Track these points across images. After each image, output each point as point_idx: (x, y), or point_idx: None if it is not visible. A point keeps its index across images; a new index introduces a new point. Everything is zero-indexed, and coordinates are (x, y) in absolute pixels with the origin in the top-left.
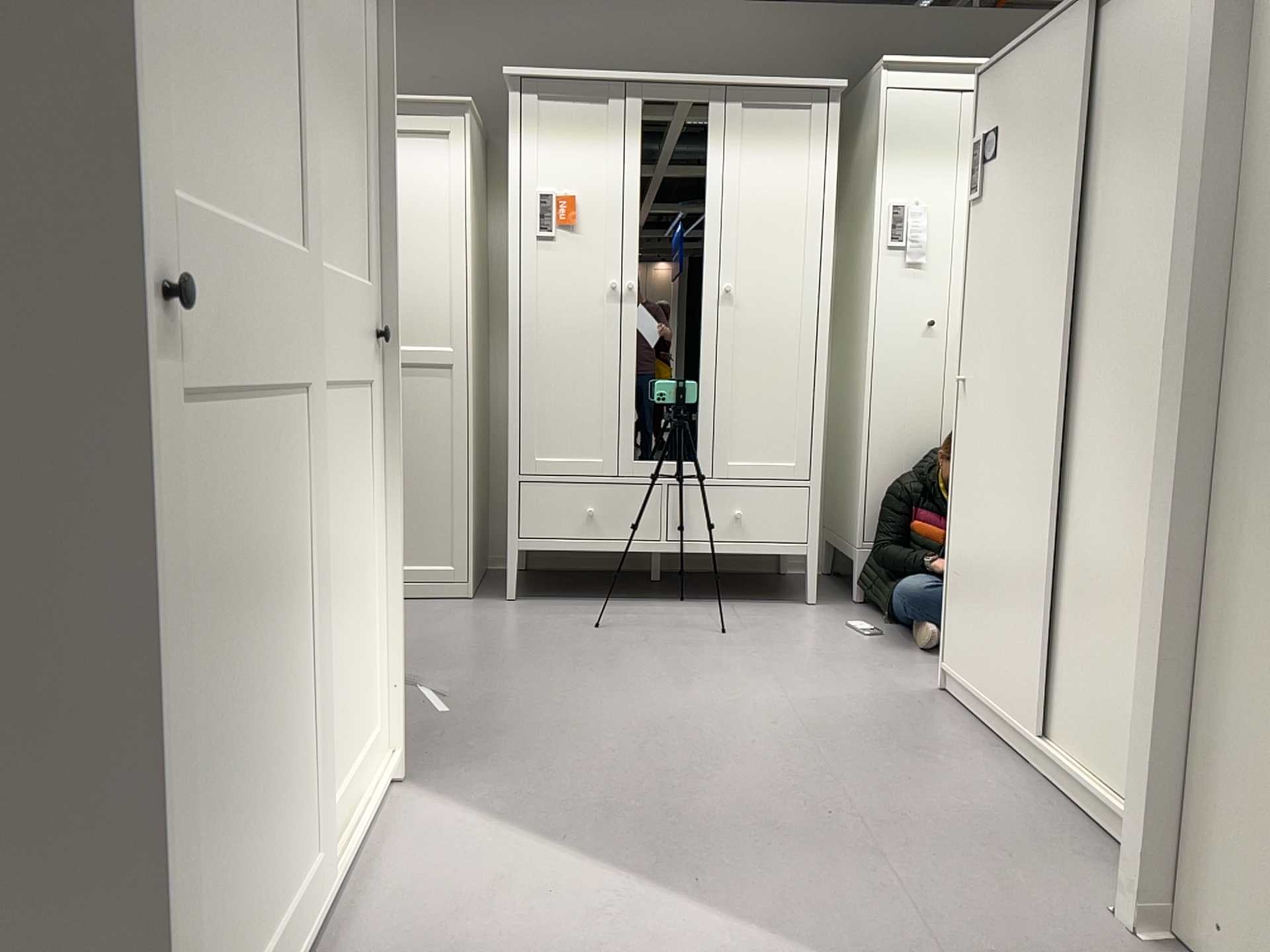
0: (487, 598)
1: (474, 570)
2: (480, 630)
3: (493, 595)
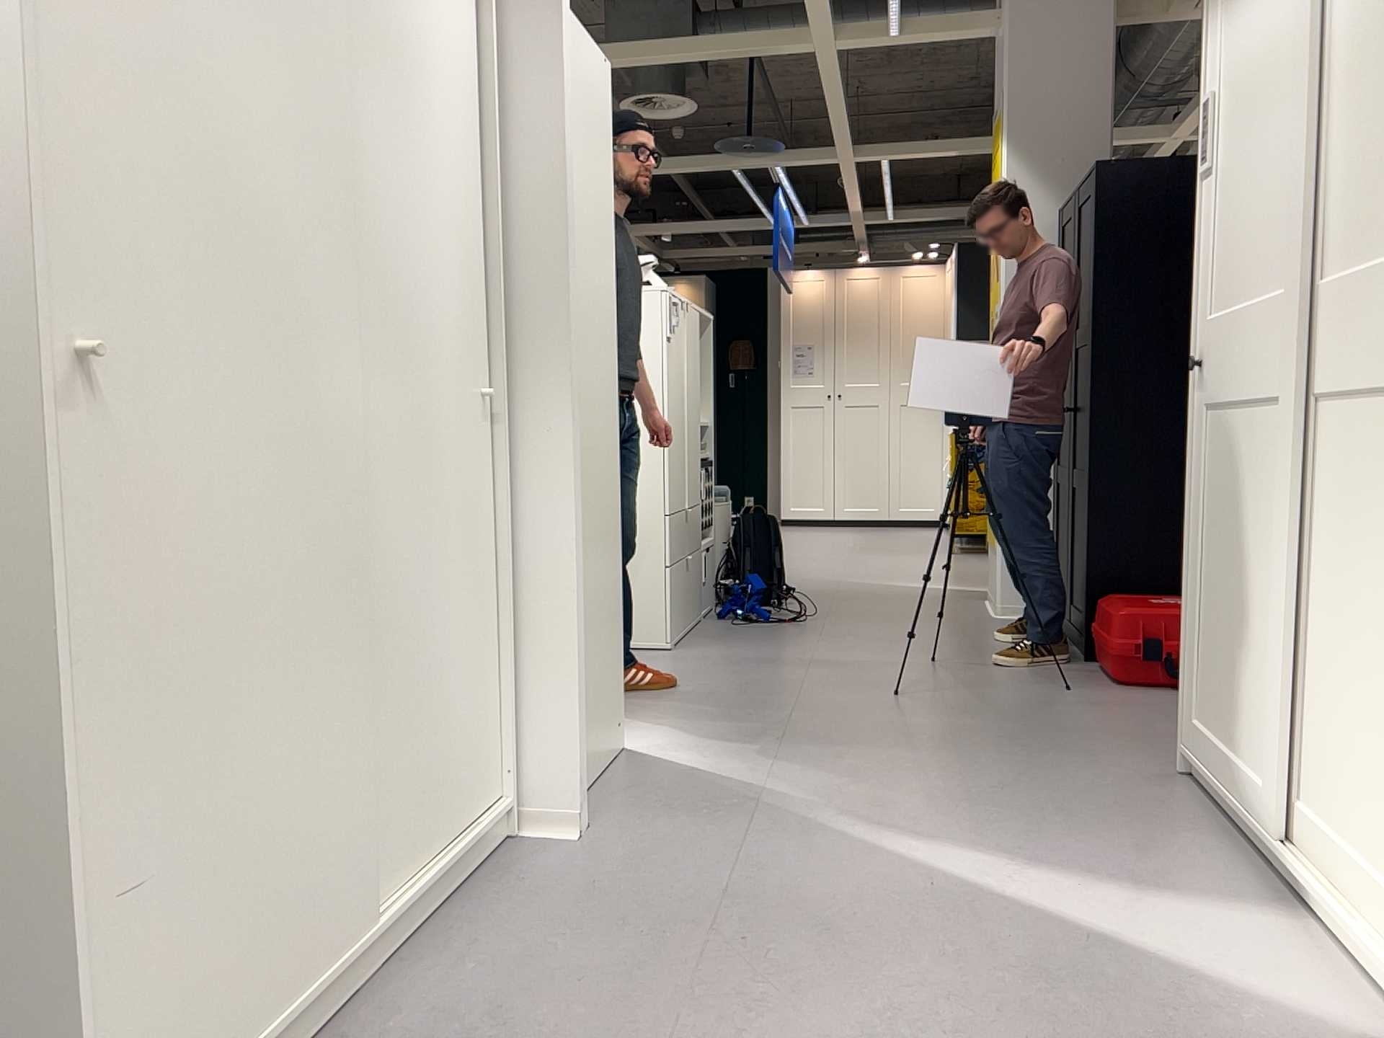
0: None
1: None
2: None
3: None
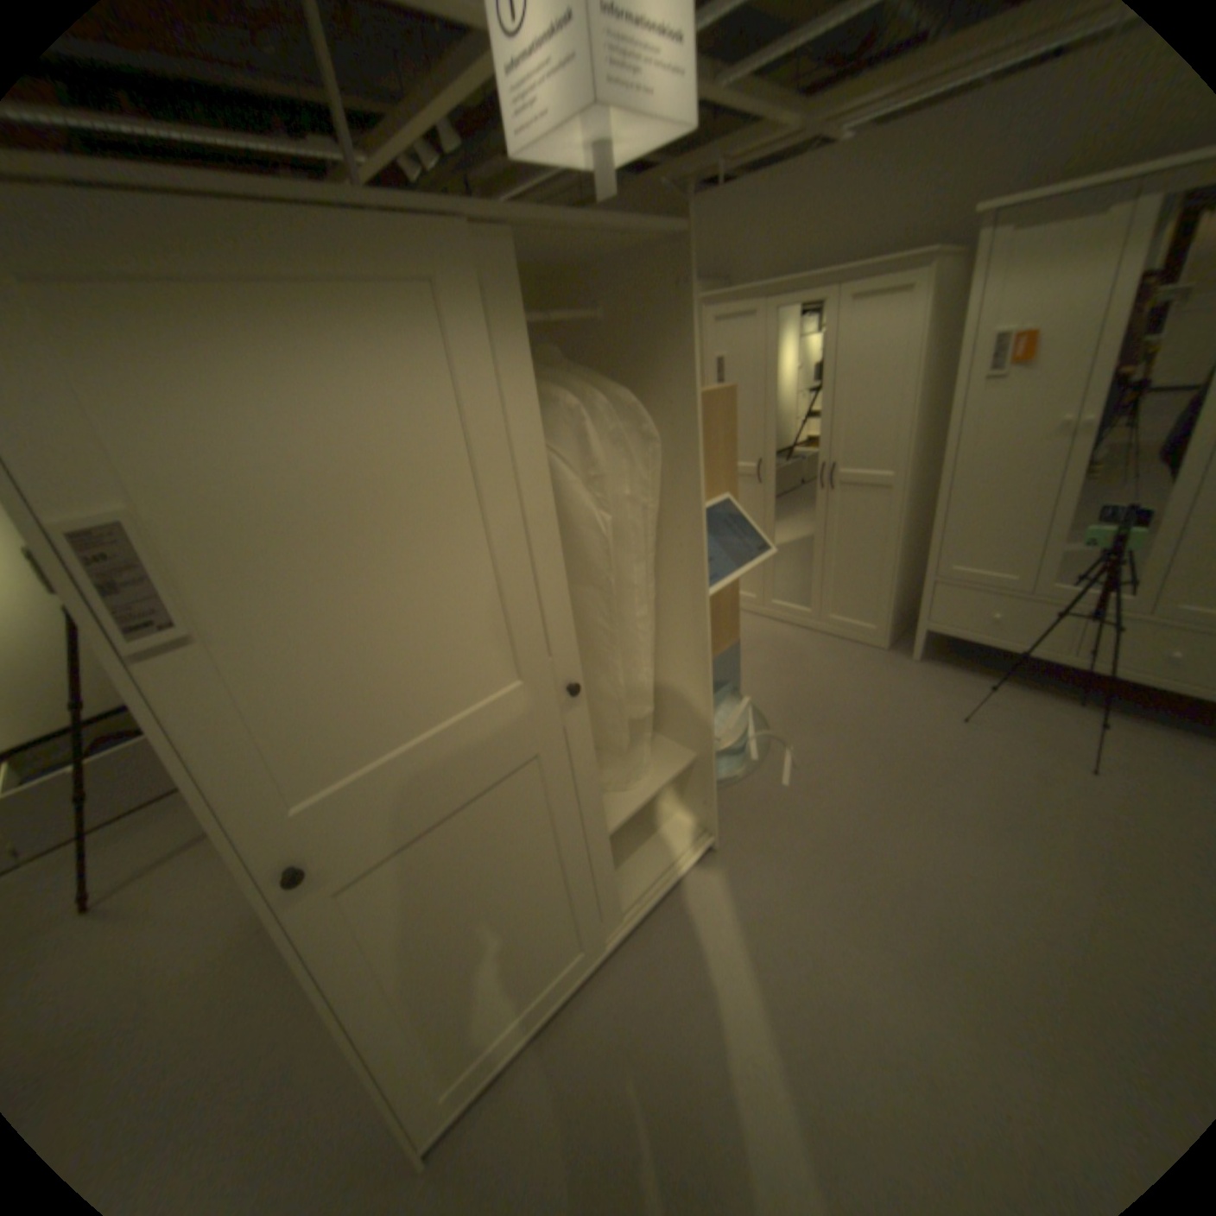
0: (900, 652)
1: (894, 629)
2: (870, 691)
3: (906, 649)
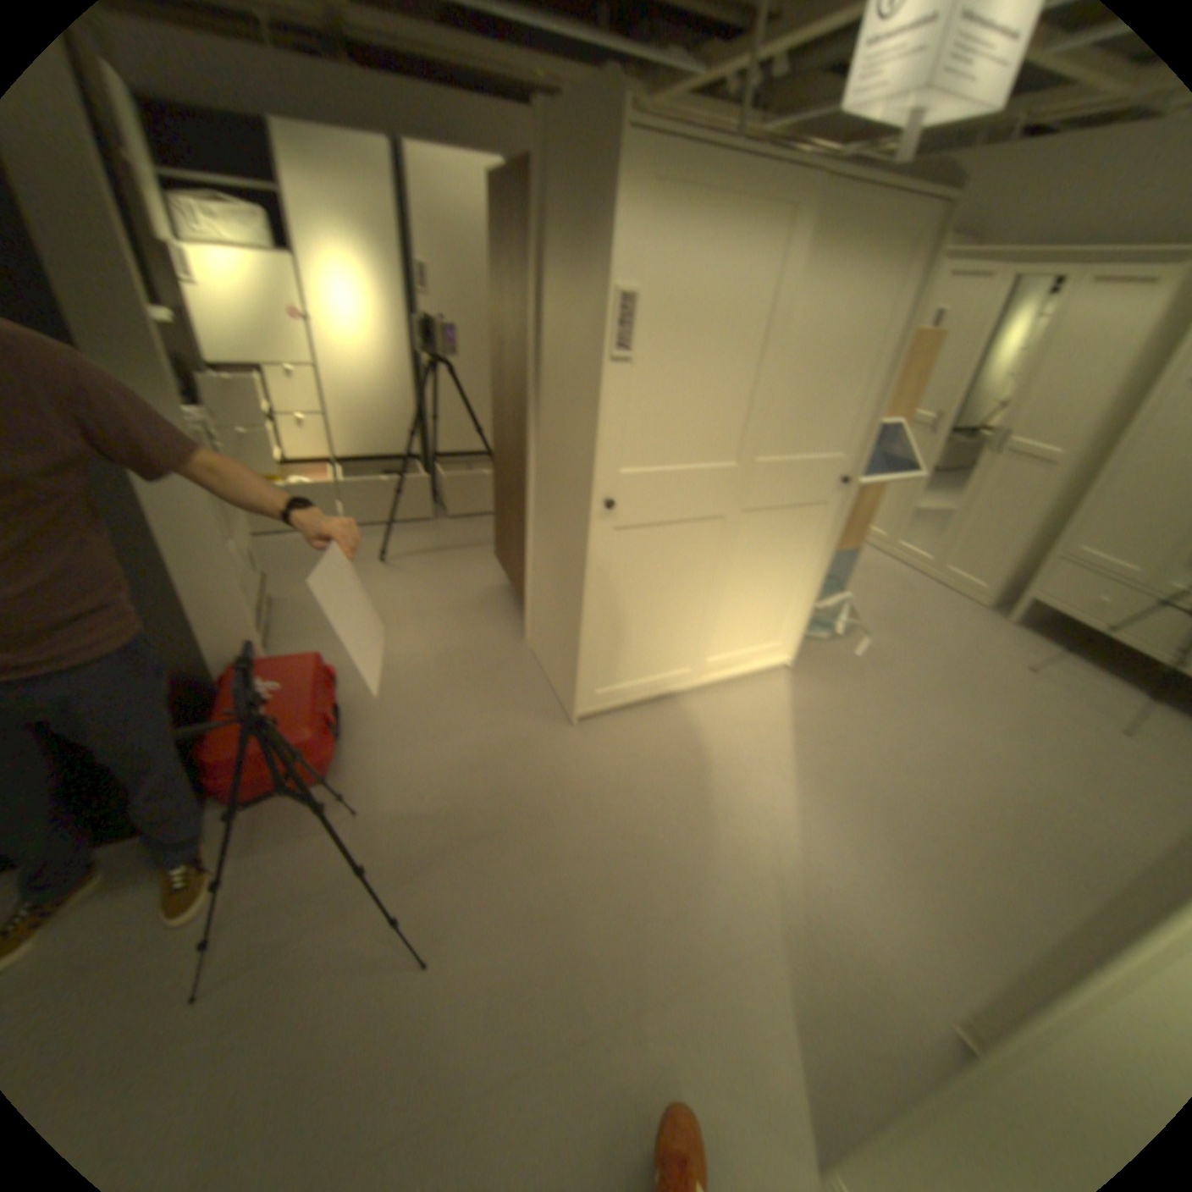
0: (1004, 614)
1: (1007, 594)
2: (960, 628)
3: (1011, 614)
